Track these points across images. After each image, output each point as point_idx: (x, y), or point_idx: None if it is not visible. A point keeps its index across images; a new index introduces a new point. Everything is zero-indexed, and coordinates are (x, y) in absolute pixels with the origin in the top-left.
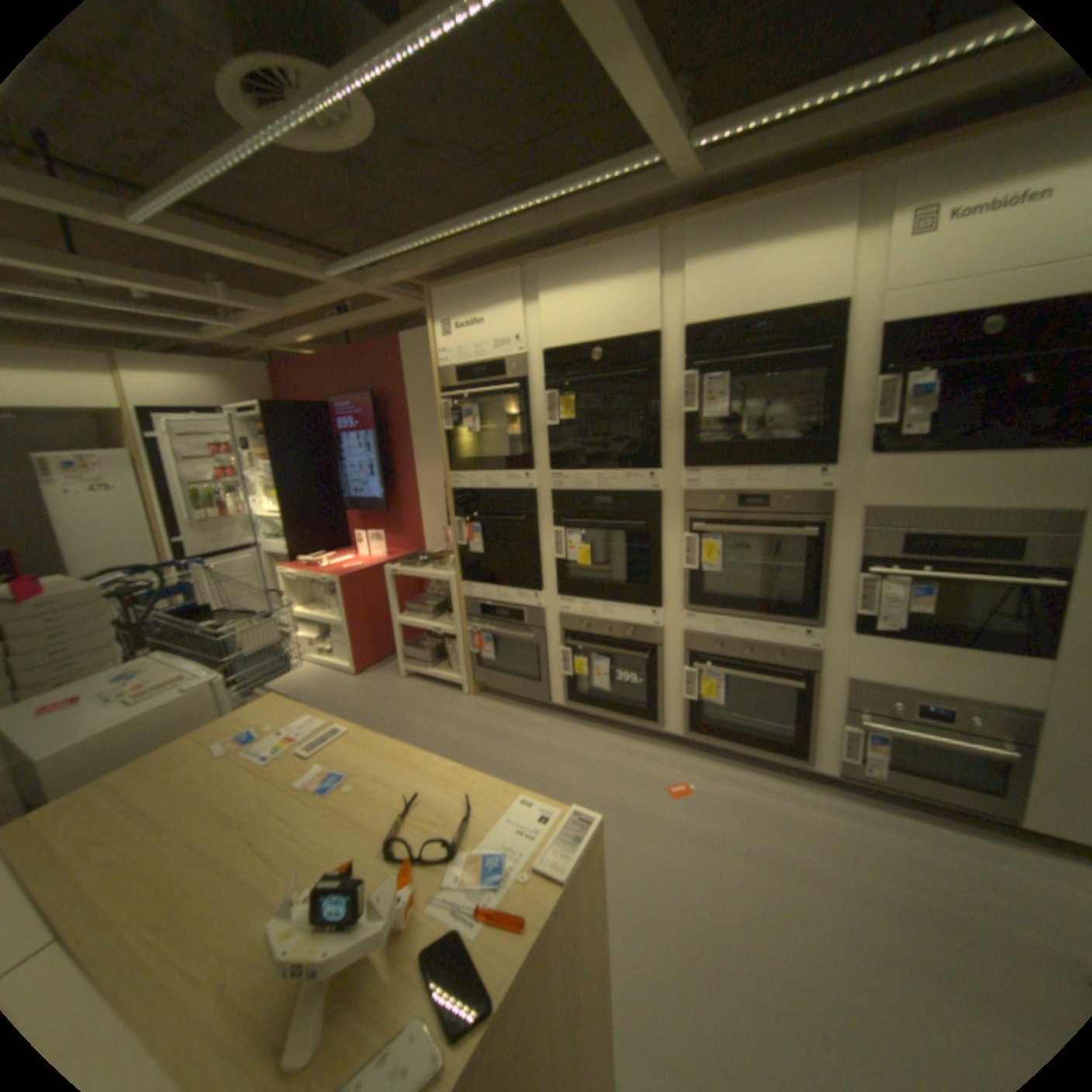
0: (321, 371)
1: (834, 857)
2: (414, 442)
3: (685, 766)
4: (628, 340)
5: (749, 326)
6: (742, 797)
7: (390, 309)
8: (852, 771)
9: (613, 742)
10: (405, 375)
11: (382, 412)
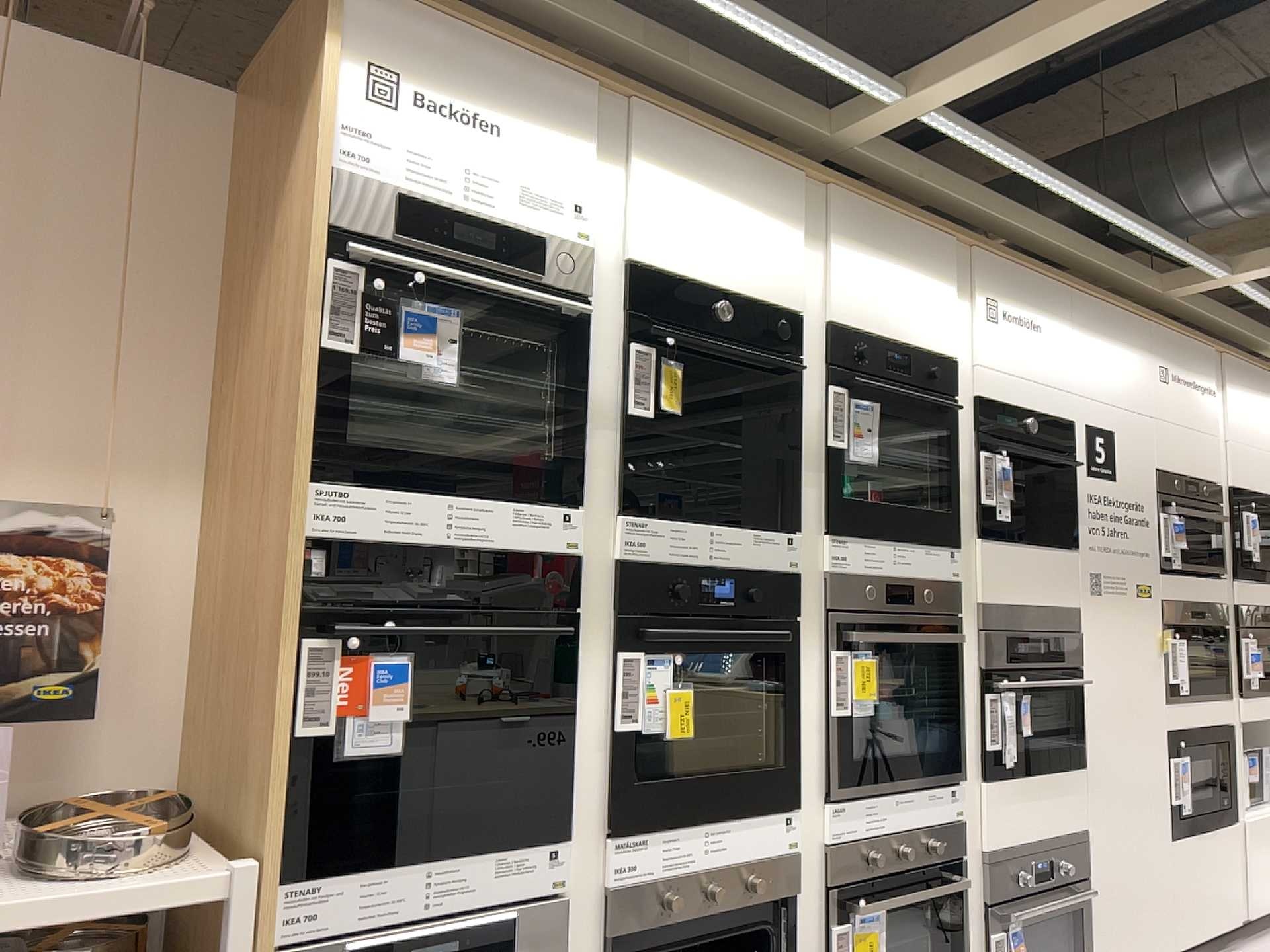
0: None
1: None
2: None
3: None
4: (756, 313)
5: (876, 355)
6: None
7: None
8: None
9: None
10: None
11: None
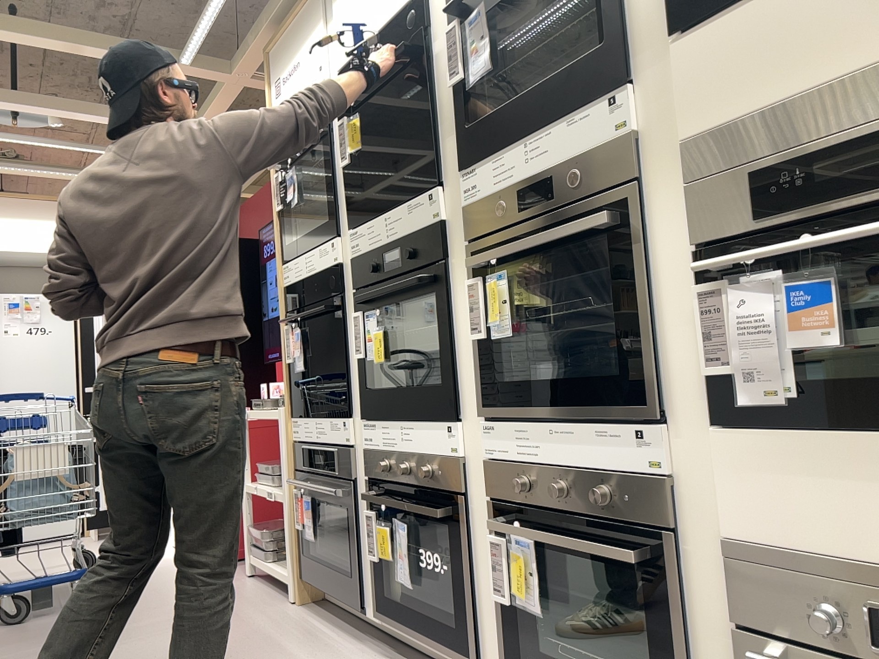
0: None
1: None
2: None
3: None
4: (401, 16)
5: None
6: None
7: None
8: None
9: None
10: None
11: None
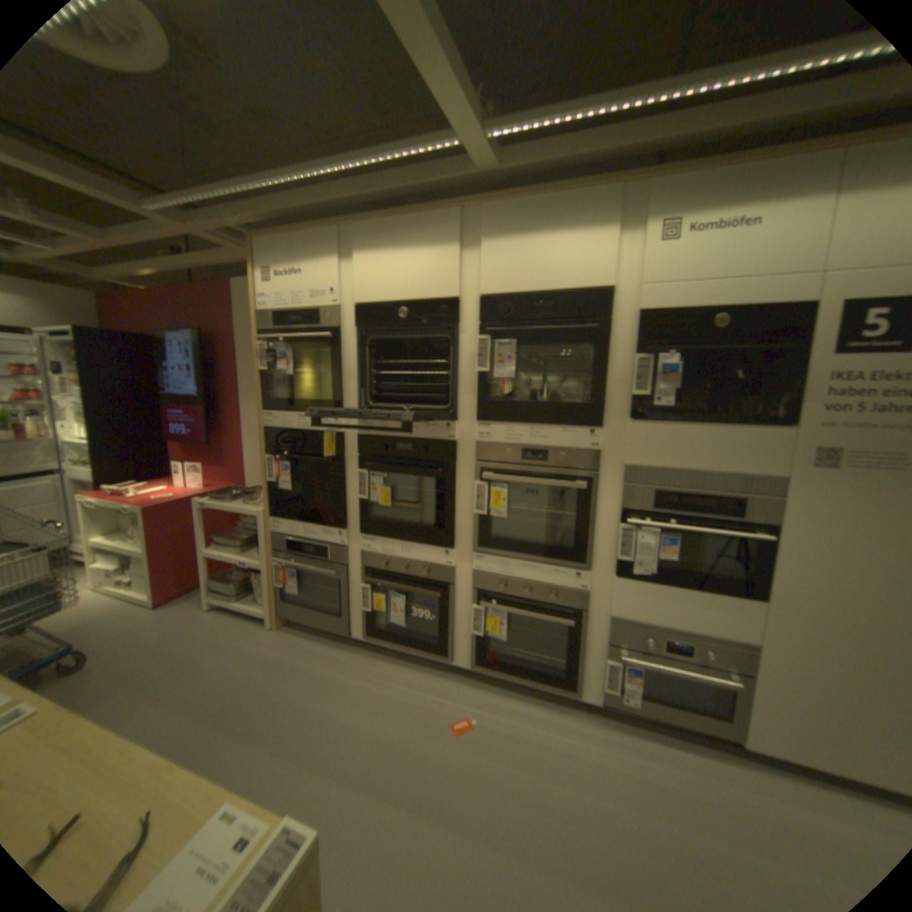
0: (152, 305)
1: (594, 787)
2: (240, 380)
3: (471, 698)
4: (432, 302)
5: (534, 301)
6: (518, 728)
7: (223, 254)
8: (612, 699)
9: (406, 674)
10: (236, 317)
11: (211, 350)
